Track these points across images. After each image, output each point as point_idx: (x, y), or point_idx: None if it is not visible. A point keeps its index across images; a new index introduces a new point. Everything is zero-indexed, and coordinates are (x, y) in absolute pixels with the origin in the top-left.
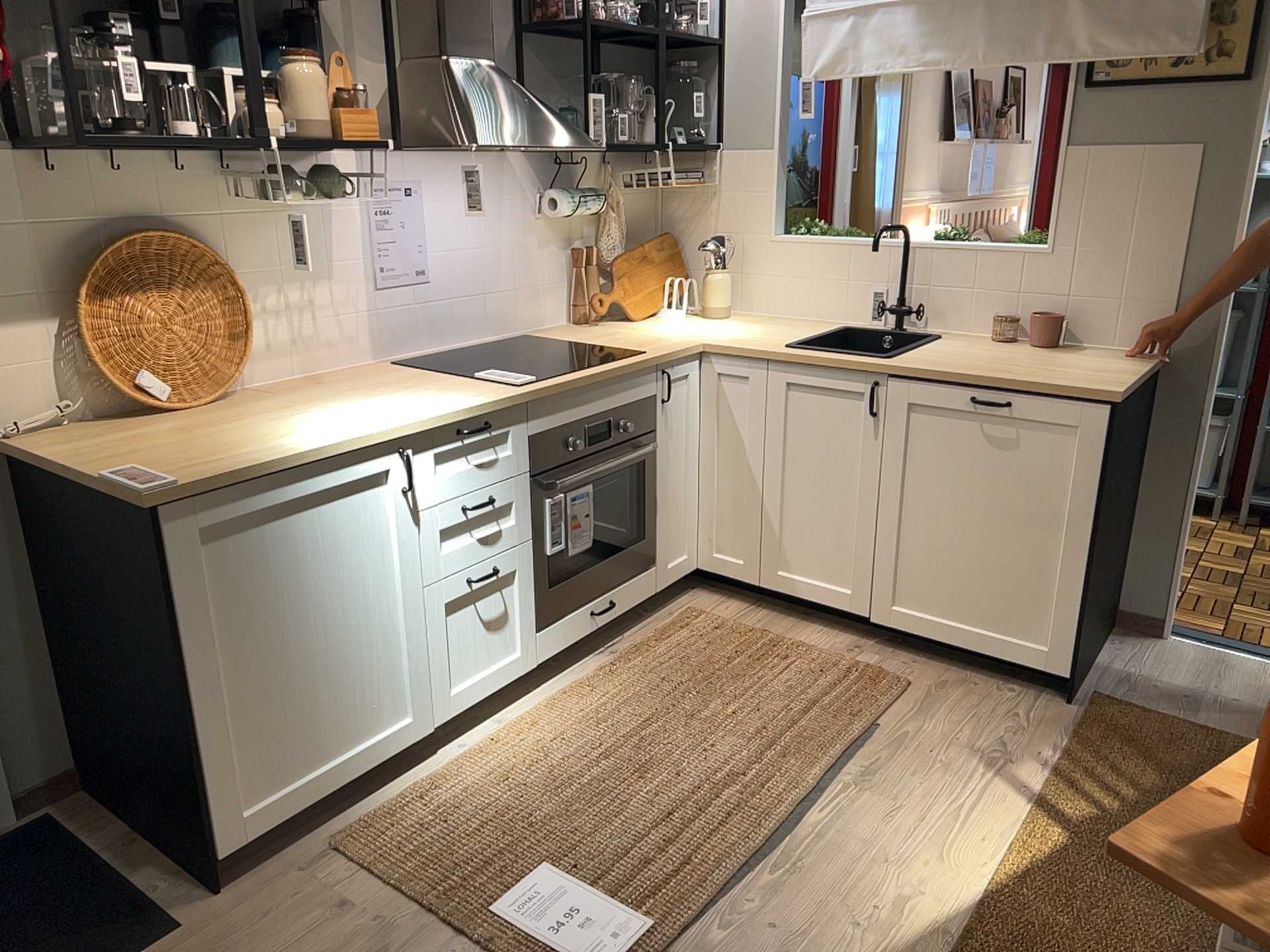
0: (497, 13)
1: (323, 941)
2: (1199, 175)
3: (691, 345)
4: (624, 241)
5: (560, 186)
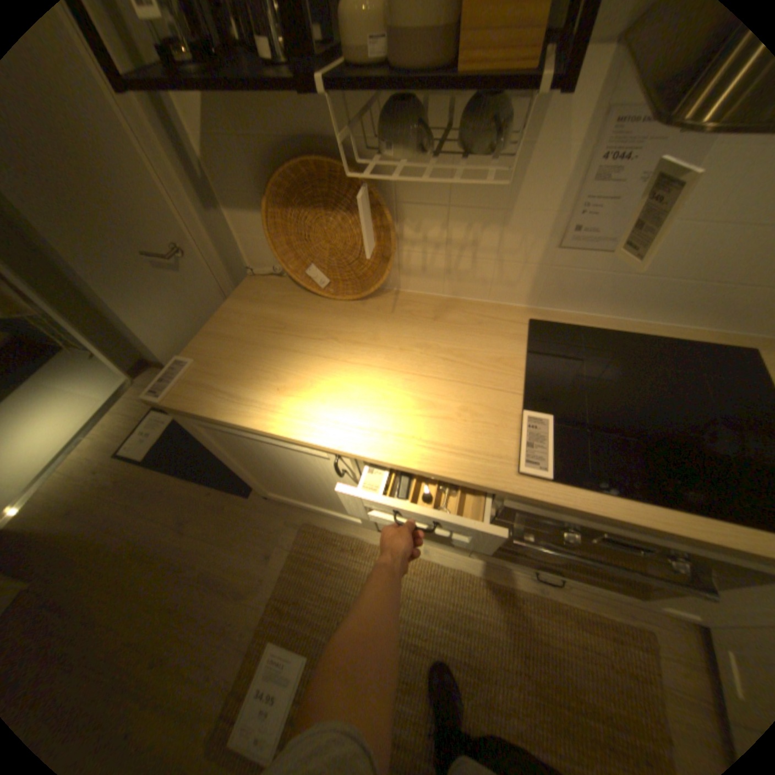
0: None
1: (244, 564)
2: None
3: None
4: None
5: None
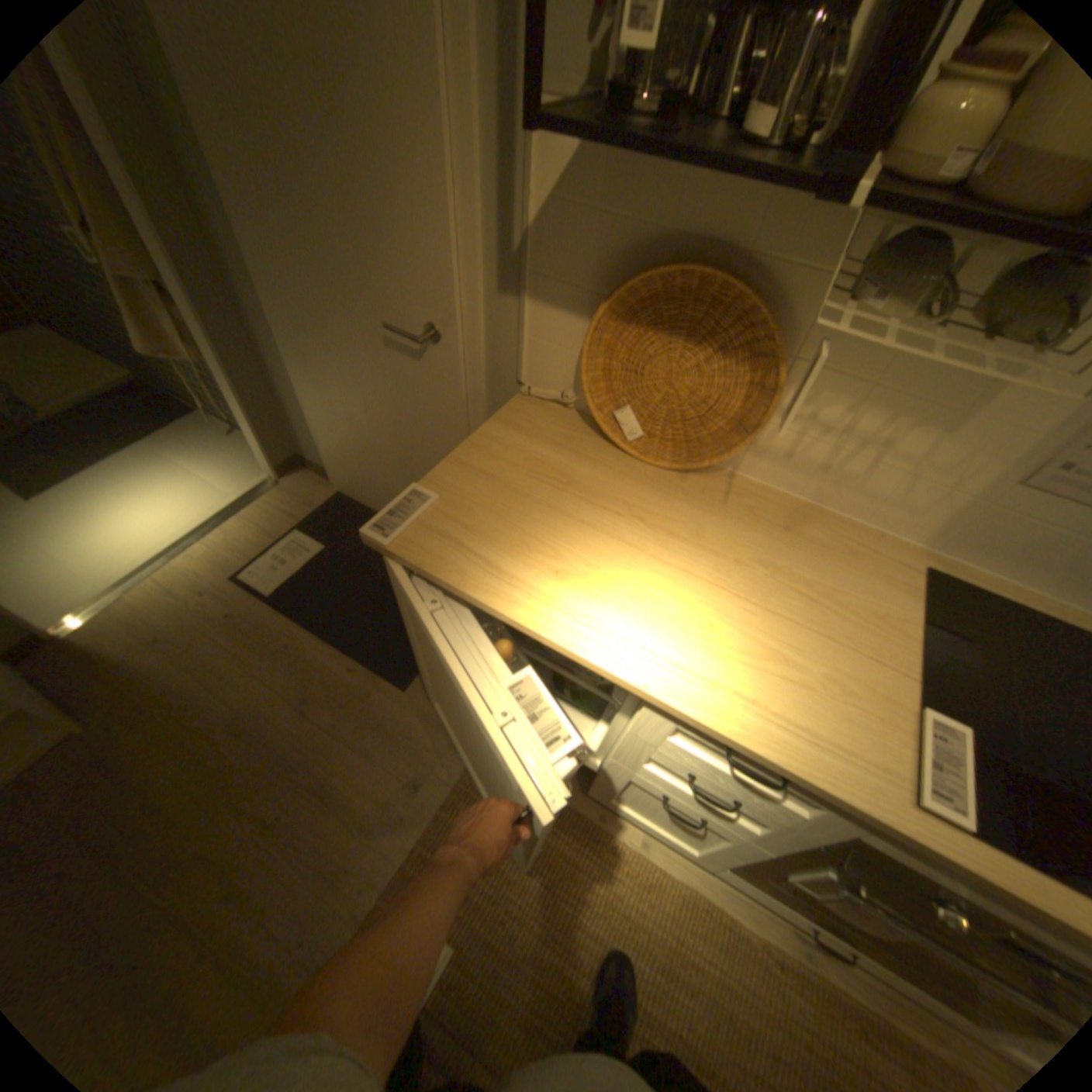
0: None
1: (385, 785)
2: None
3: None
4: None
5: None
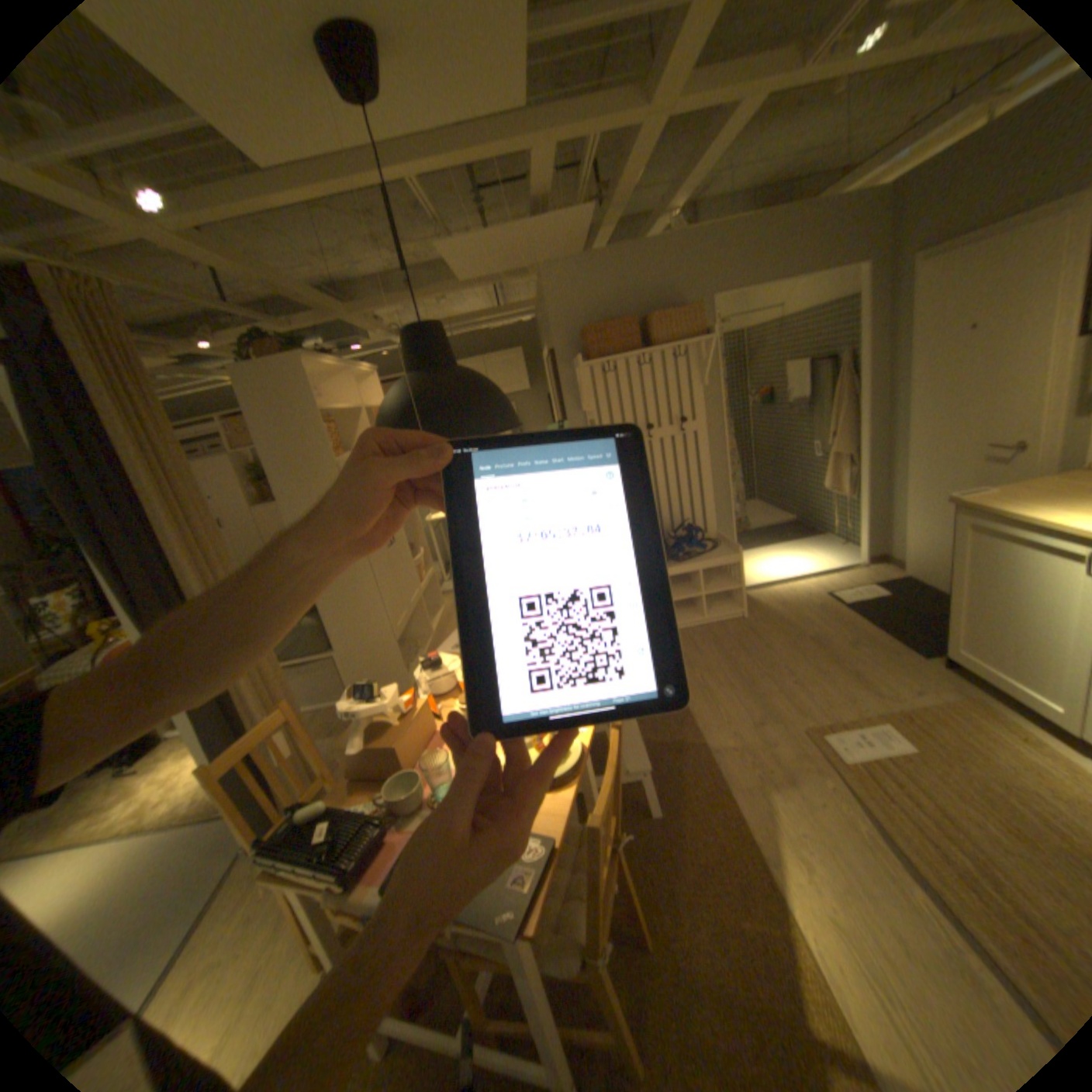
0: None
1: (899, 686)
2: None
3: None
4: None
5: None
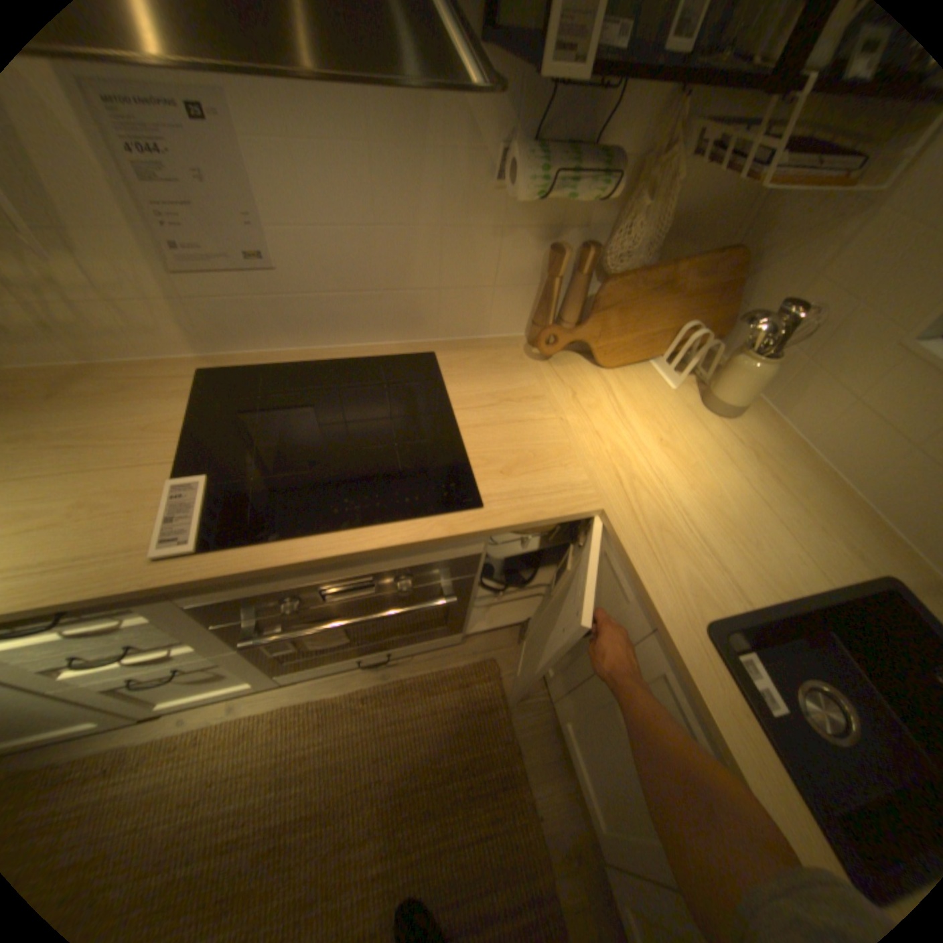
0: None
1: None
2: None
3: (570, 511)
4: (658, 243)
5: (562, 130)
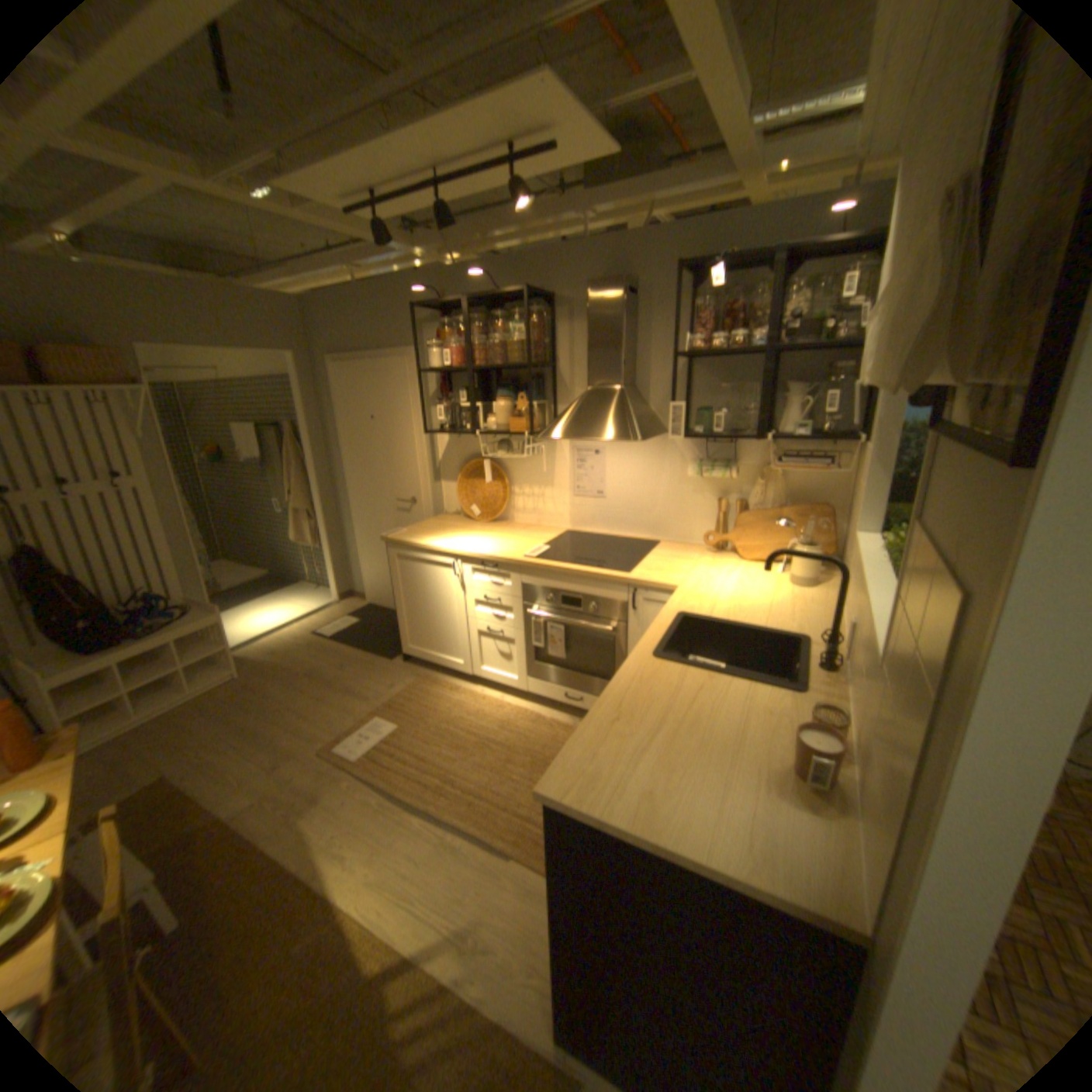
0: (672, 349)
1: (376, 686)
2: (953, 666)
3: (663, 584)
4: (780, 502)
5: (718, 456)
